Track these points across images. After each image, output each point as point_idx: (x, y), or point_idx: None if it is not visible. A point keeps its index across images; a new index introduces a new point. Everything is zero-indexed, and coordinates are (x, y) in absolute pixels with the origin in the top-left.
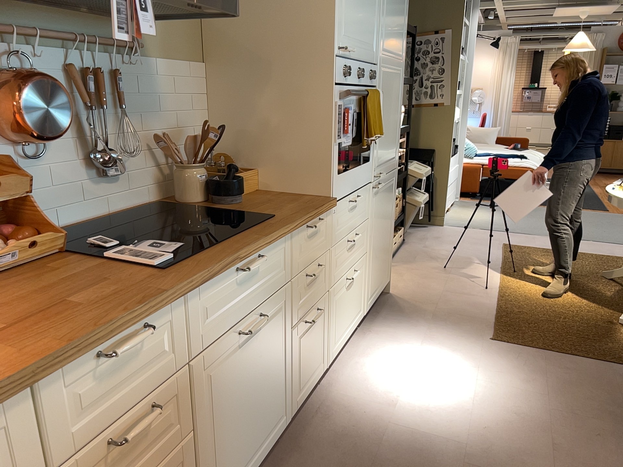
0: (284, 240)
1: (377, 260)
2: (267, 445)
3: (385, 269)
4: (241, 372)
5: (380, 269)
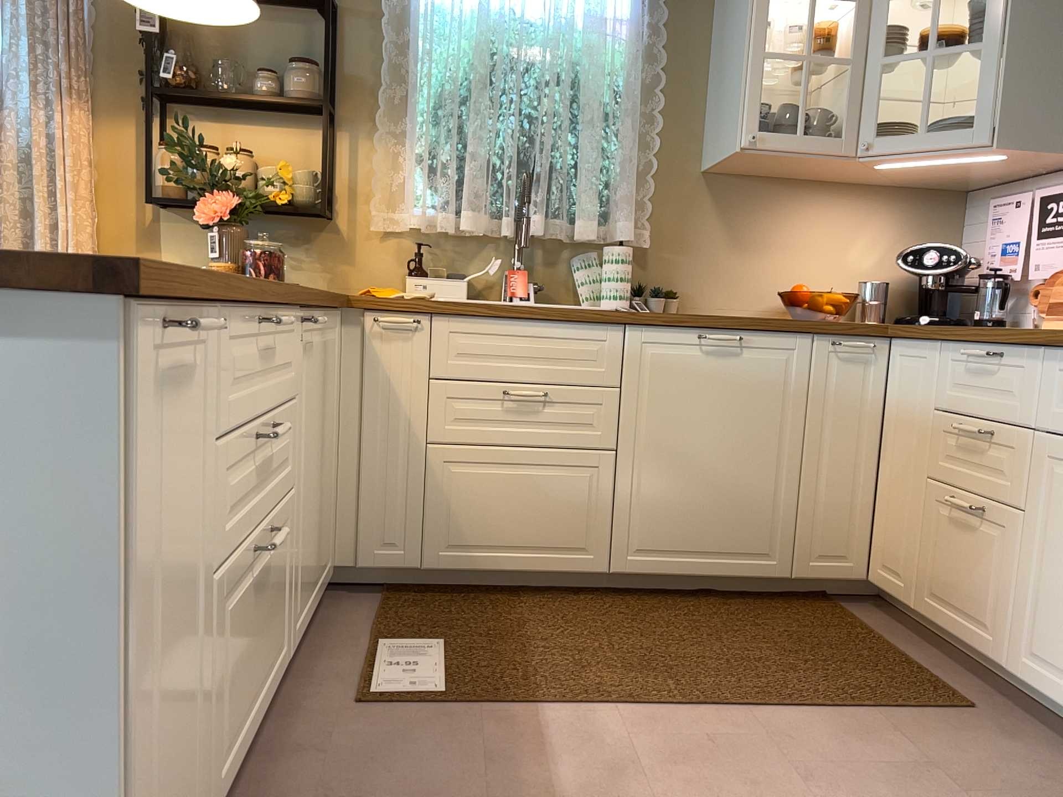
0: None
1: None
2: None
3: None
4: None
5: None
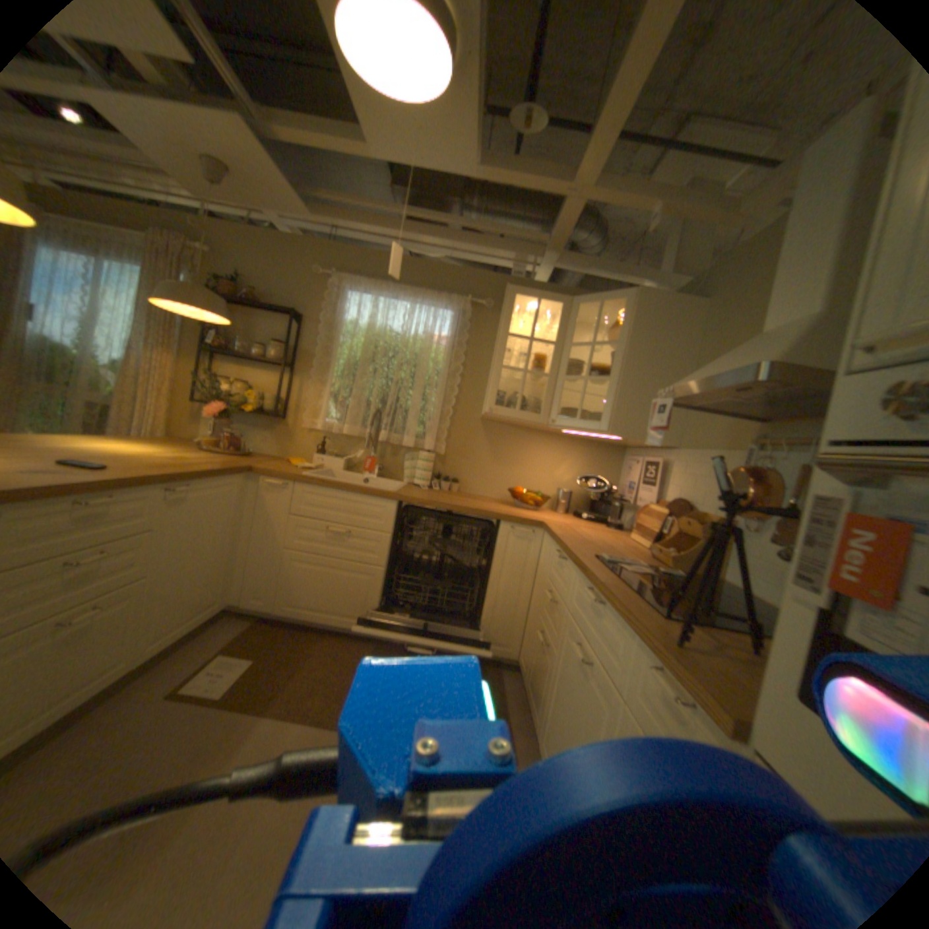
0: (628, 631)
1: None
2: None
3: None
4: (574, 685)
5: None
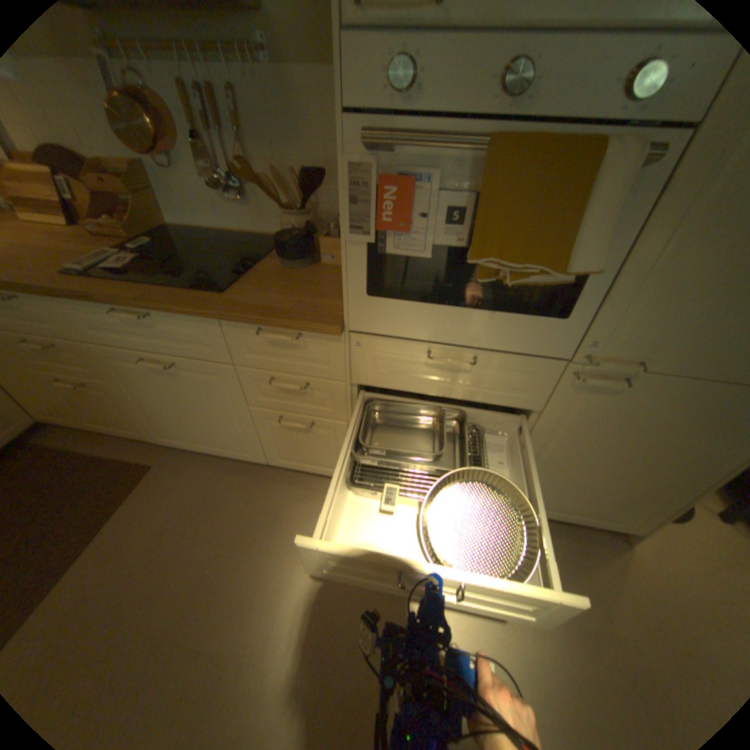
0: (200, 321)
1: (573, 483)
2: (224, 454)
3: (622, 515)
4: (159, 387)
5: (592, 502)
